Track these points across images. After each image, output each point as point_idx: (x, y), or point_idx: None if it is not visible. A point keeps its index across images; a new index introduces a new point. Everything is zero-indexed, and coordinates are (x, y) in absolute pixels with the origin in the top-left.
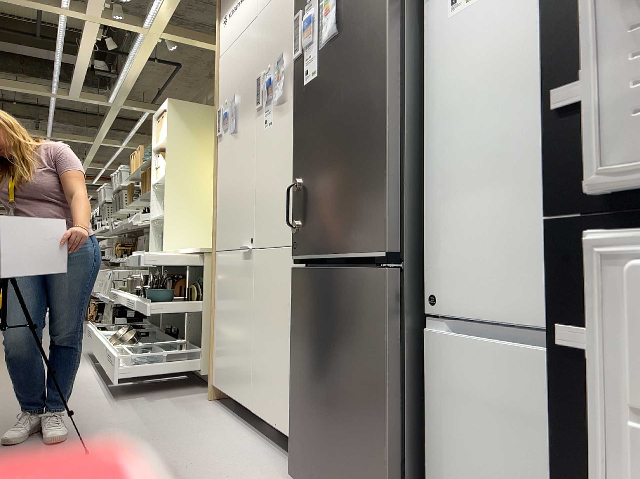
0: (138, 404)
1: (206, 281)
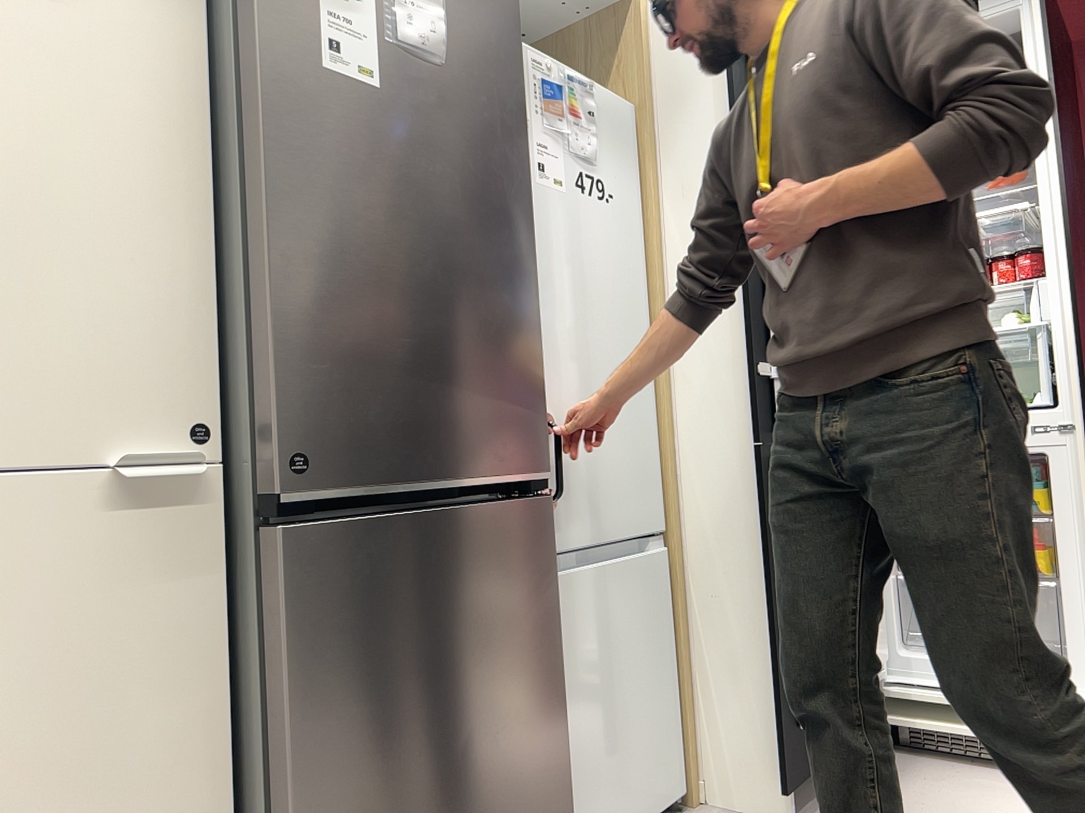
0: None
1: None
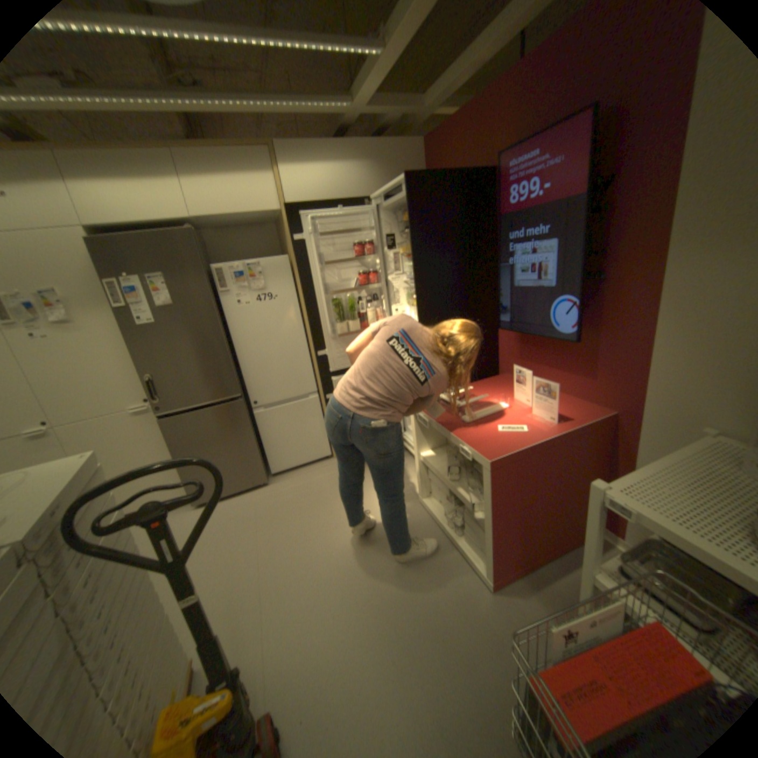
0: None
1: None
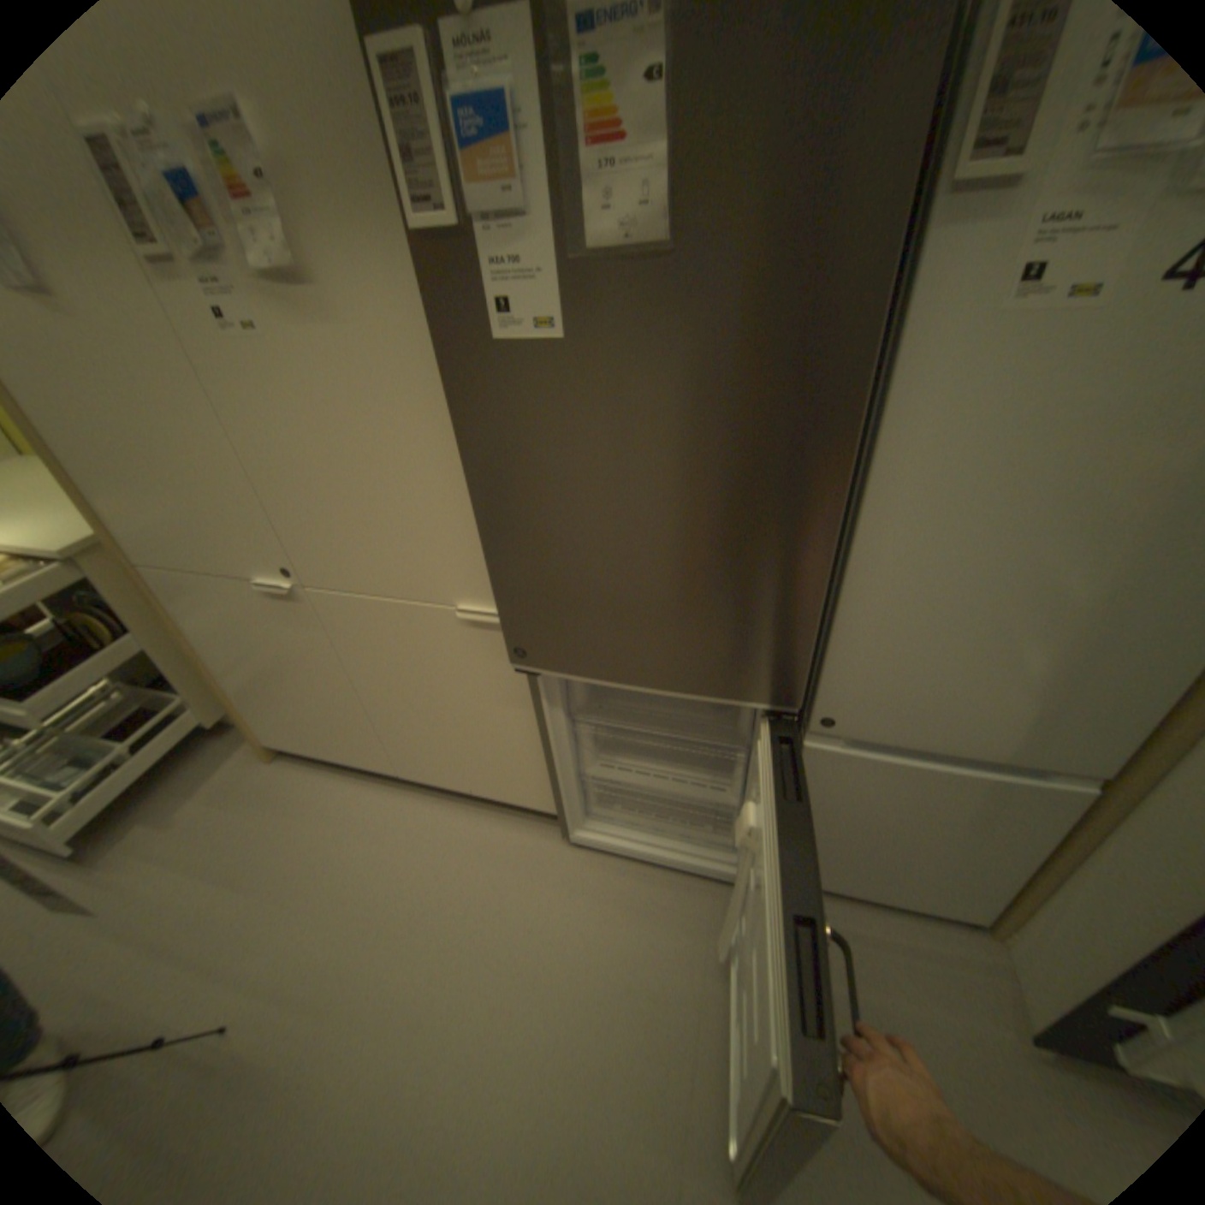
0: (146, 846)
1: (115, 599)
